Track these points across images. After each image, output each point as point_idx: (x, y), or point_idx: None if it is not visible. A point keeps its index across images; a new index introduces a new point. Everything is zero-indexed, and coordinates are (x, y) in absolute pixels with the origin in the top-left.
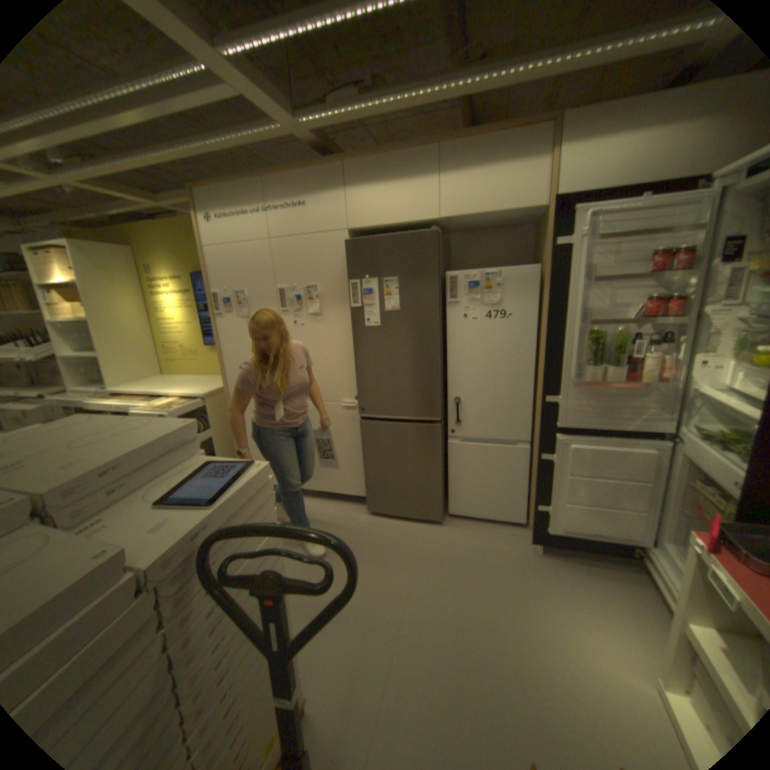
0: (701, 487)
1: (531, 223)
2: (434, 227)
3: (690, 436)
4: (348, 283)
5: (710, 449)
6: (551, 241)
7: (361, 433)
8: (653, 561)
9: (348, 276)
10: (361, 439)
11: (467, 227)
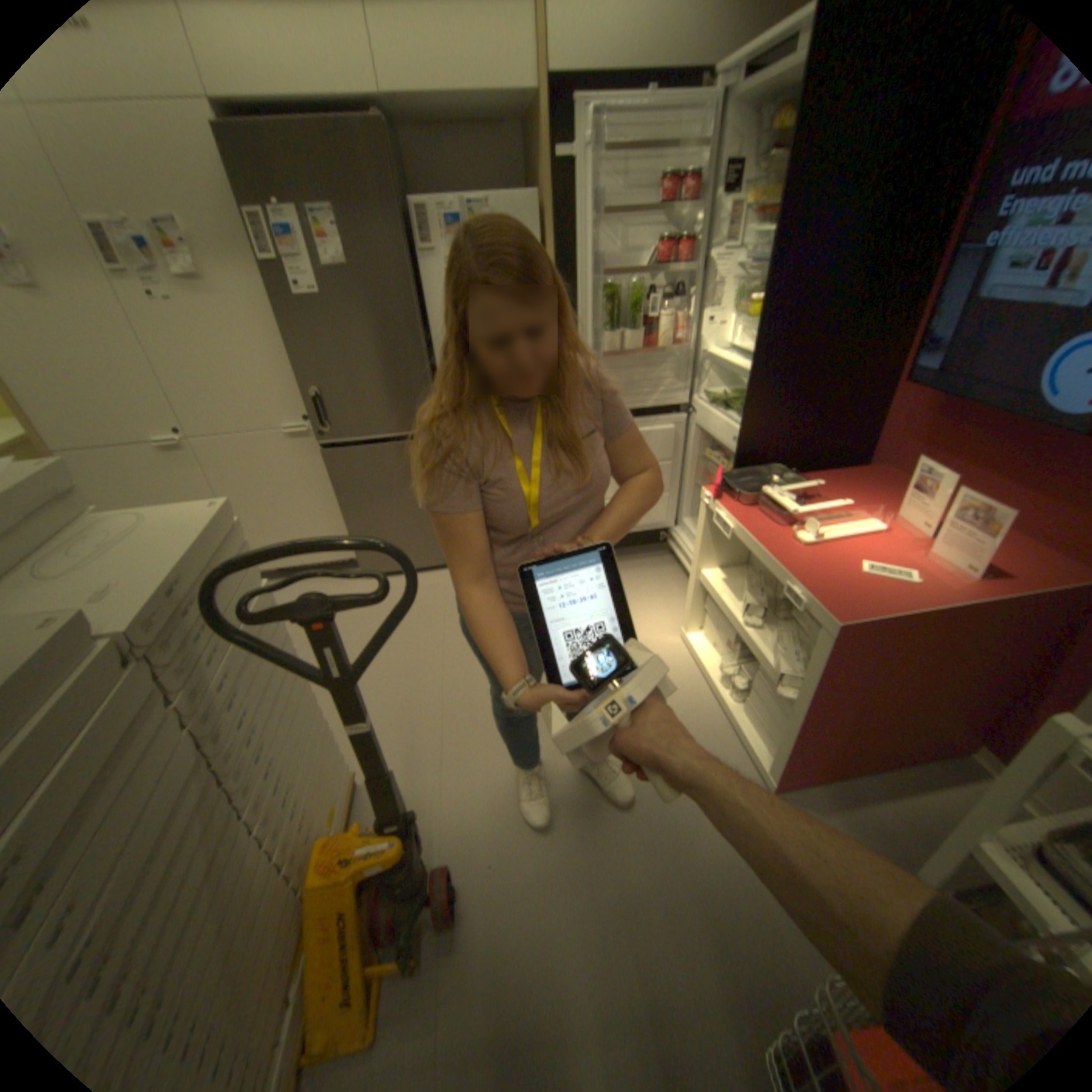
0: (709, 454)
1: (516, 120)
2: (375, 112)
3: (700, 403)
4: (239, 215)
5: (715, 412)
6: (547, 152)
7: (326, 471)
8: (674, 538)
9: (235, 200)
10: (329, 479)
11: (424, 118)
